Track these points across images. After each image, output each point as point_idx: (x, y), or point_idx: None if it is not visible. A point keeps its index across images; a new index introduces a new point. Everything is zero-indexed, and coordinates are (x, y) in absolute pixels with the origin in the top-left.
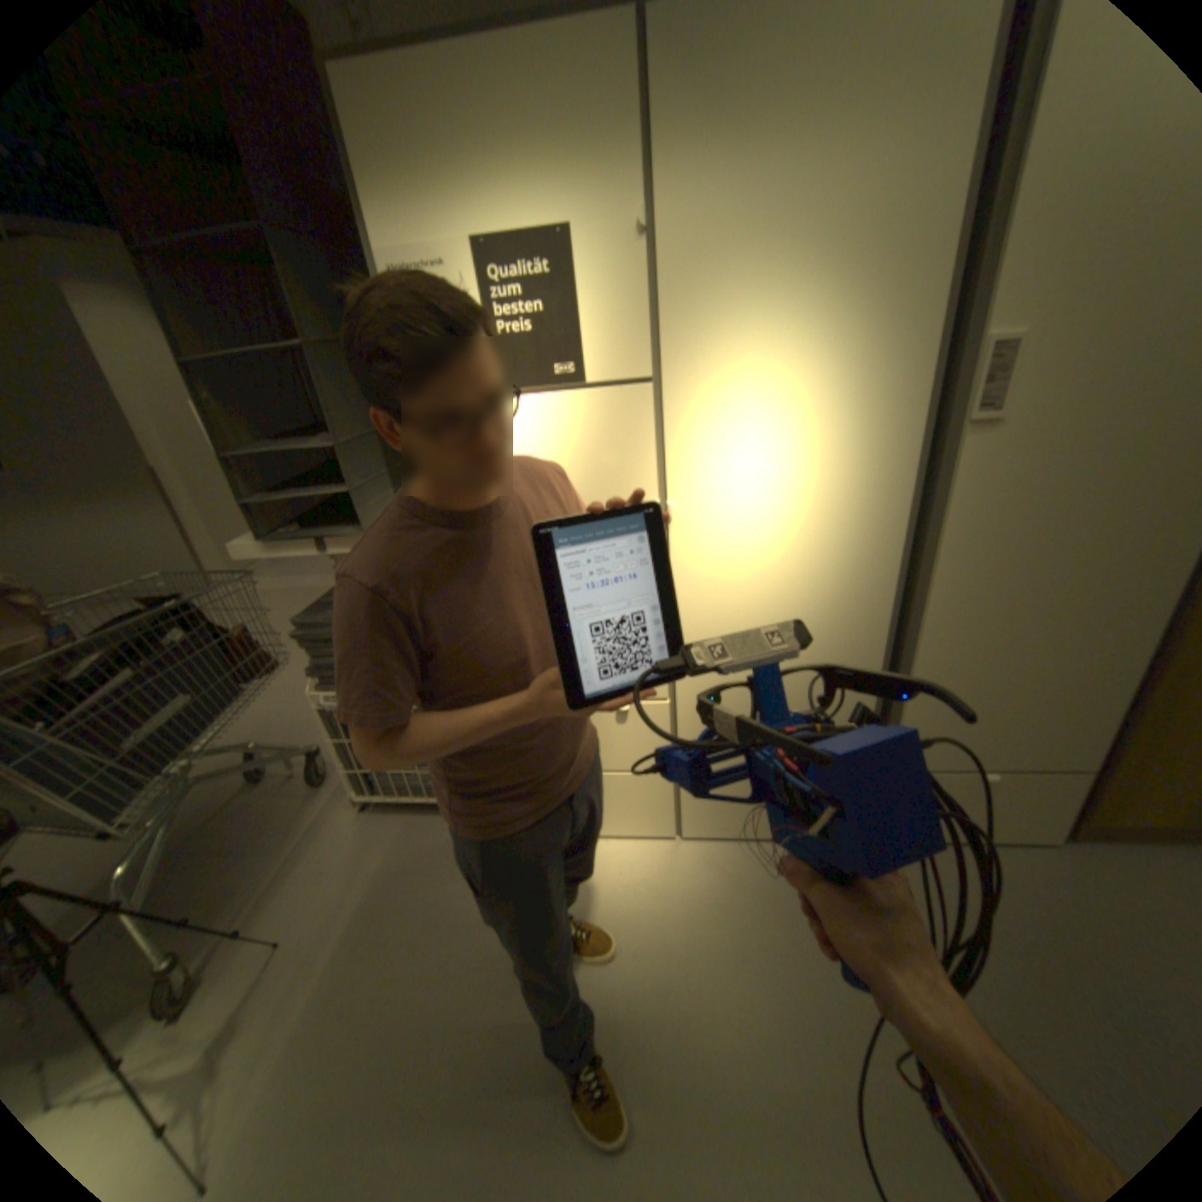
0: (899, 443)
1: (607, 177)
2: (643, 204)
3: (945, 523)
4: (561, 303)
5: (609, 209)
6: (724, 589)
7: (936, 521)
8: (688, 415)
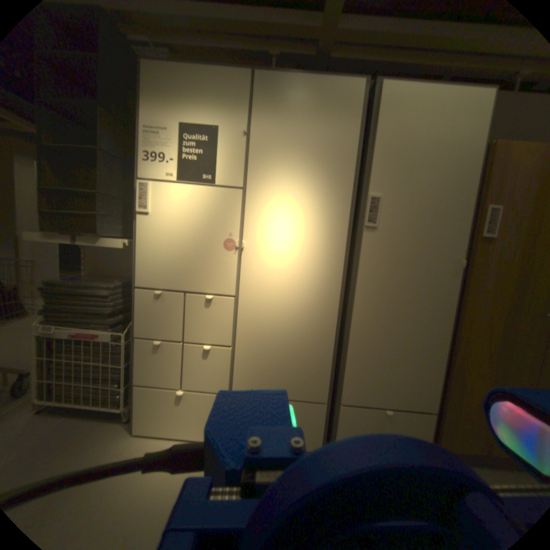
0: (338, 231)
1: (234, 115)
2: (246, 126)
3: (358, 270)
4: (210, 153)
5: (234, 125)
6: (264, 288)
7: (355, 269)
8: (255, 205)
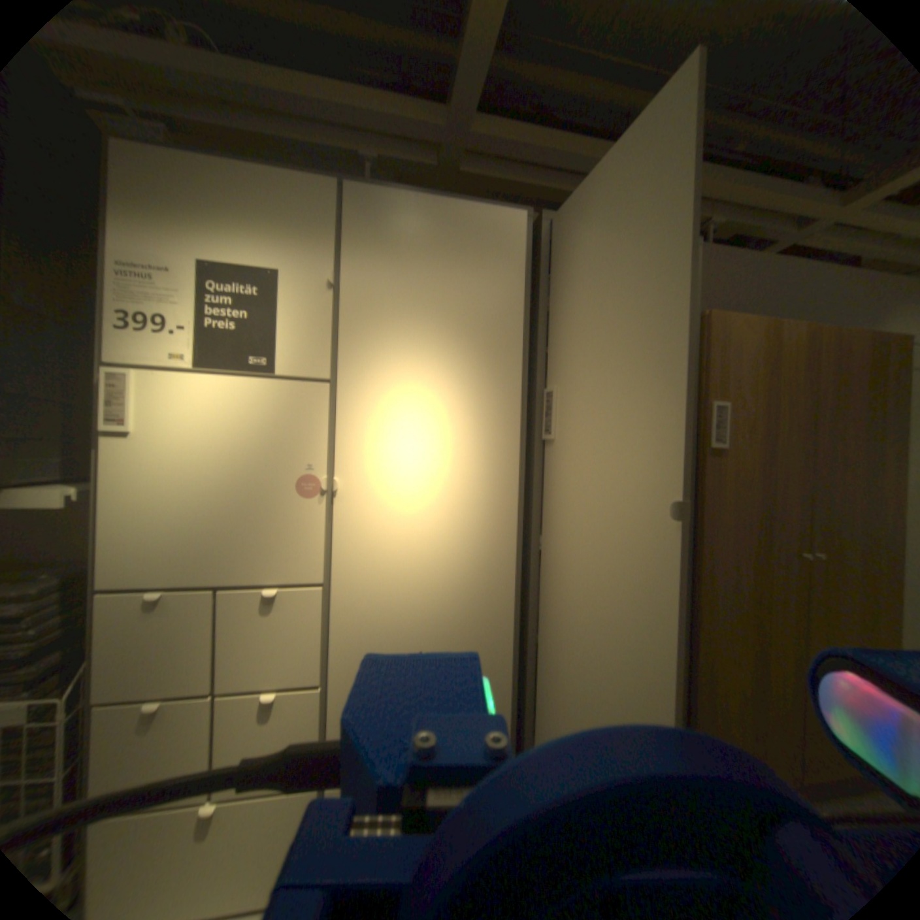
0: (505, 451)
1: (309, 254)
2: (333, 275)
3: (542, 514)
4: (264, 319)
5: (309, 271)
6: (380, 563)
7: (536, 513)
8: (356, 412)
